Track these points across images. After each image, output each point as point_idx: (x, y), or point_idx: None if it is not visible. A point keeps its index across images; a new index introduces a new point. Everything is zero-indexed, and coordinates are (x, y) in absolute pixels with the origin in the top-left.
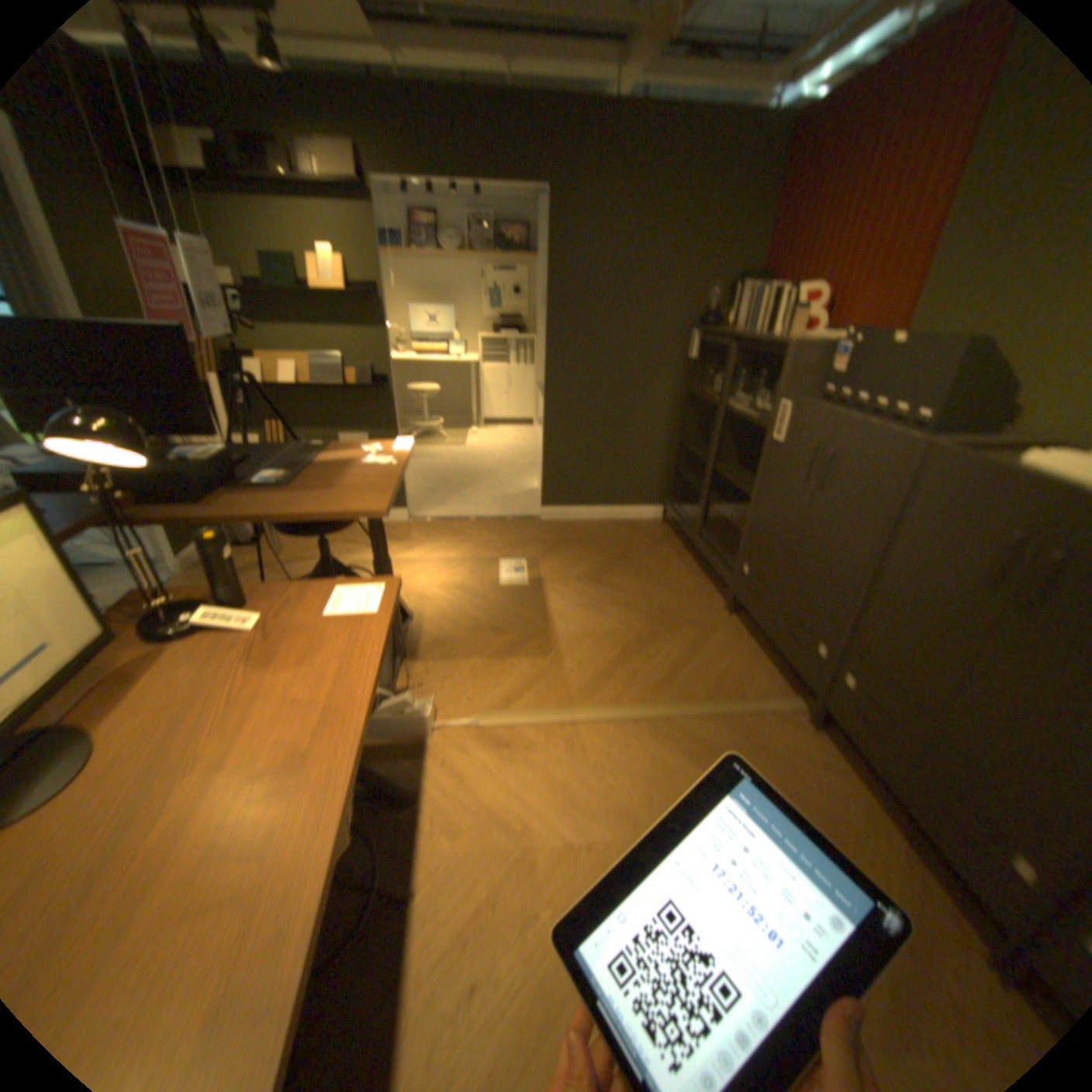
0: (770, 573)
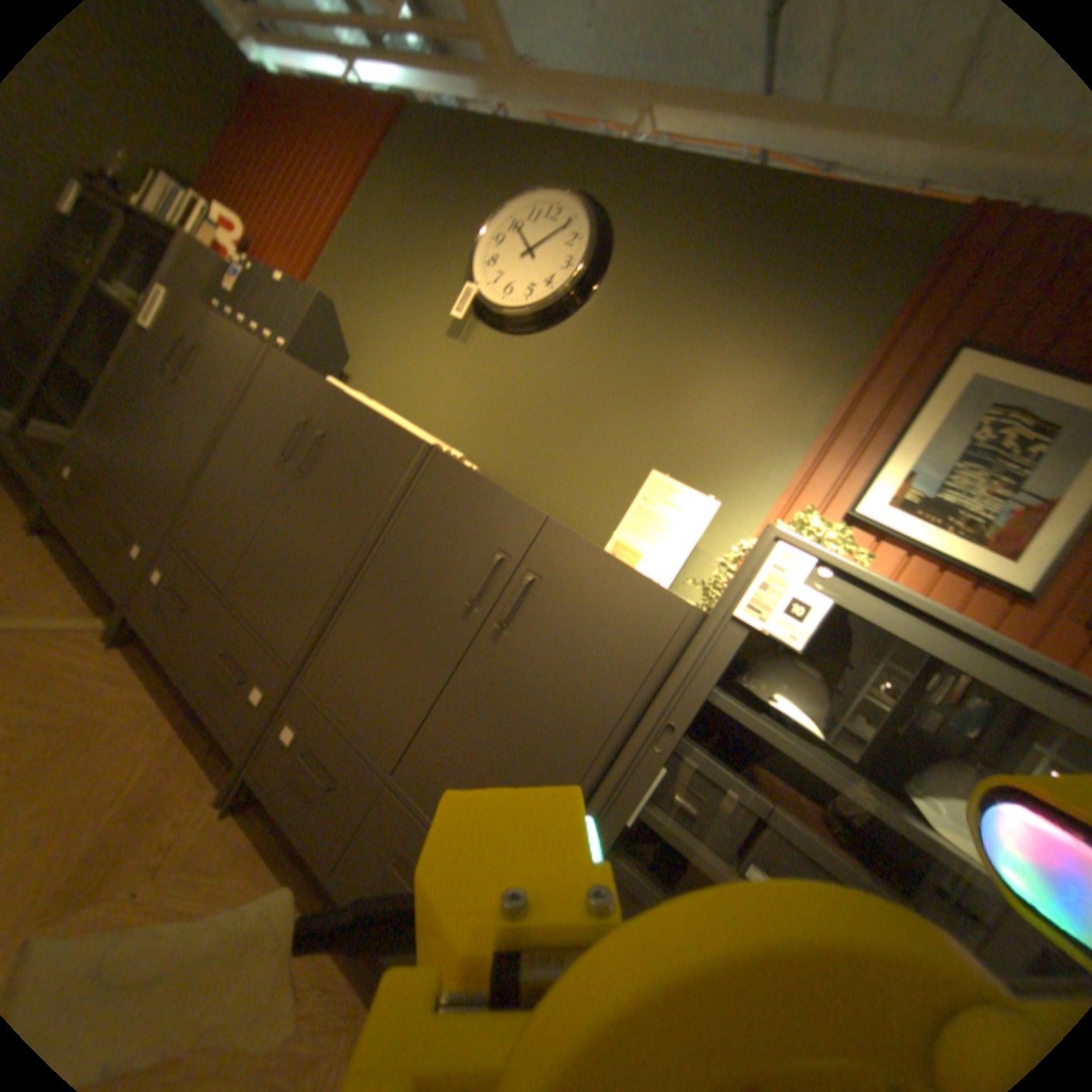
0: (100, 472)
